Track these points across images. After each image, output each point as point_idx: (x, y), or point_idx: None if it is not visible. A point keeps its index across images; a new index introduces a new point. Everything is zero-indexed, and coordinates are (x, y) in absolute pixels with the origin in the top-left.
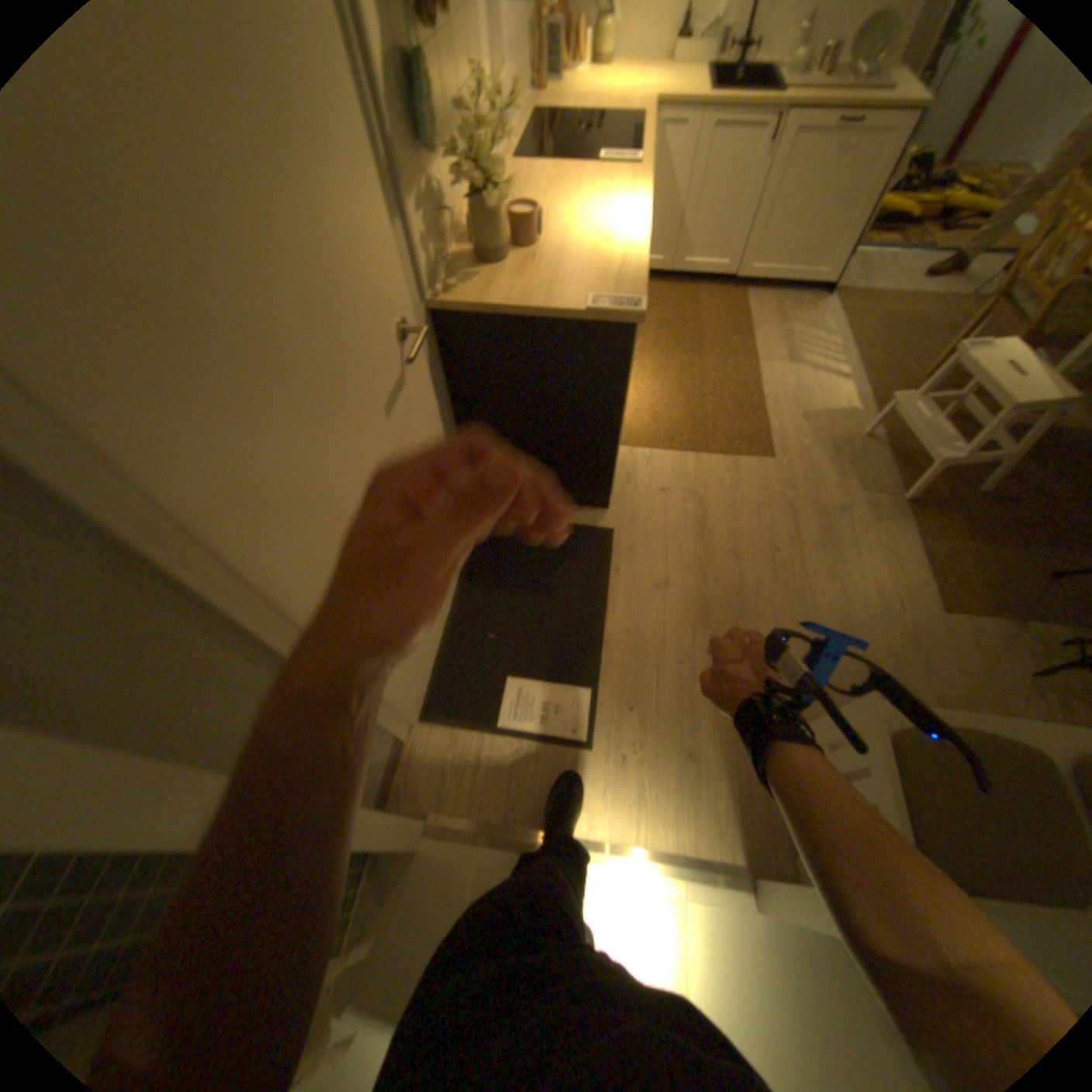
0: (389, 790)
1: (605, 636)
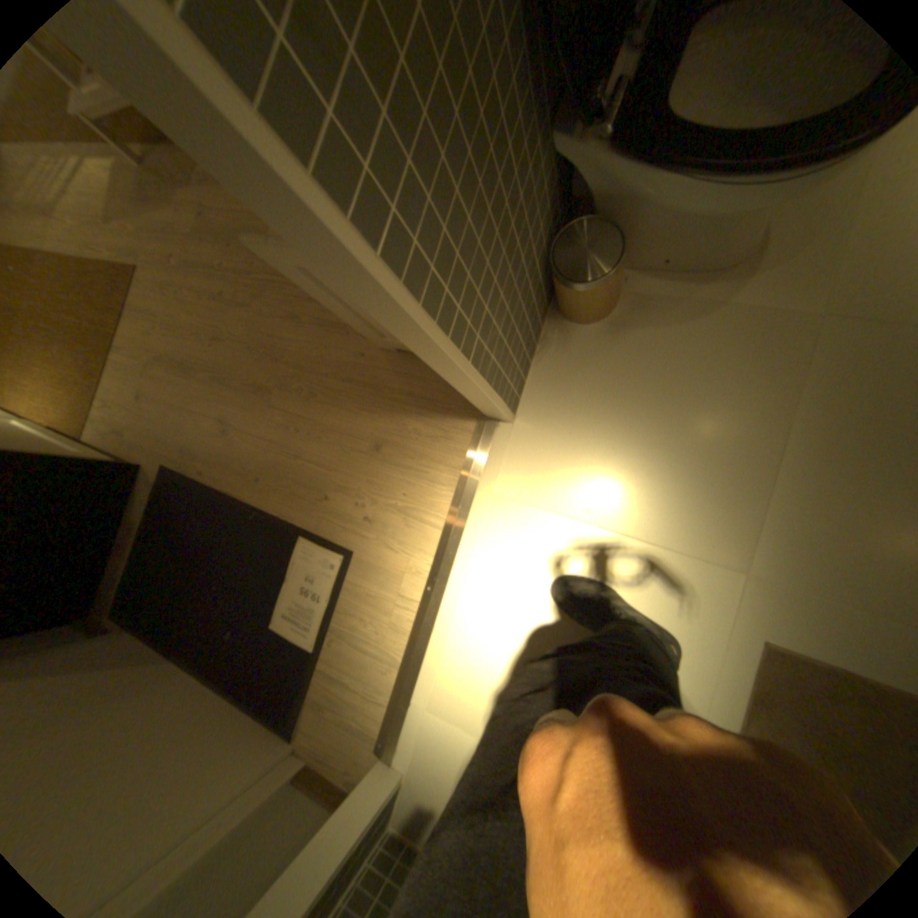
0: (341, 794)
1: (257, 504)
